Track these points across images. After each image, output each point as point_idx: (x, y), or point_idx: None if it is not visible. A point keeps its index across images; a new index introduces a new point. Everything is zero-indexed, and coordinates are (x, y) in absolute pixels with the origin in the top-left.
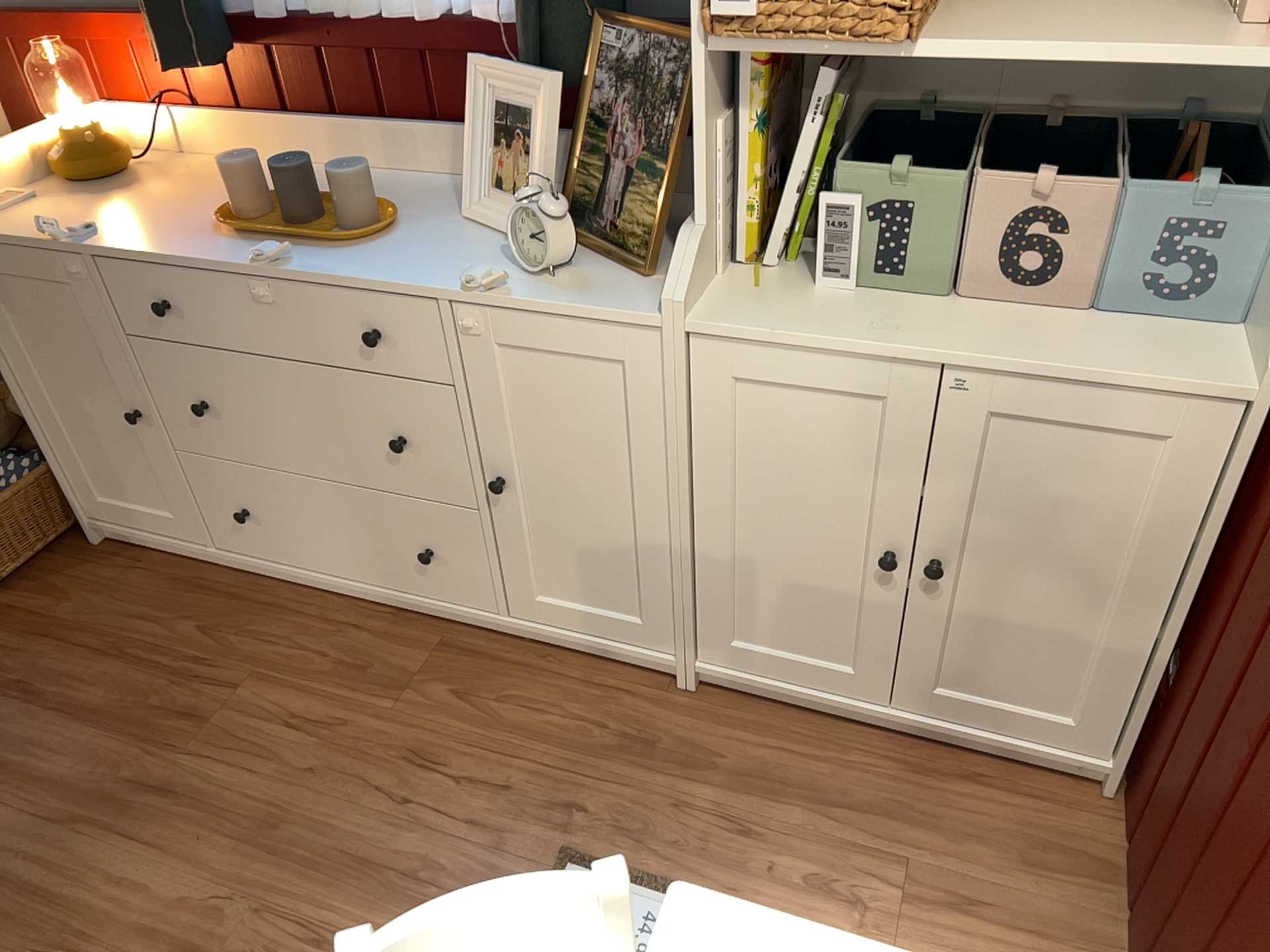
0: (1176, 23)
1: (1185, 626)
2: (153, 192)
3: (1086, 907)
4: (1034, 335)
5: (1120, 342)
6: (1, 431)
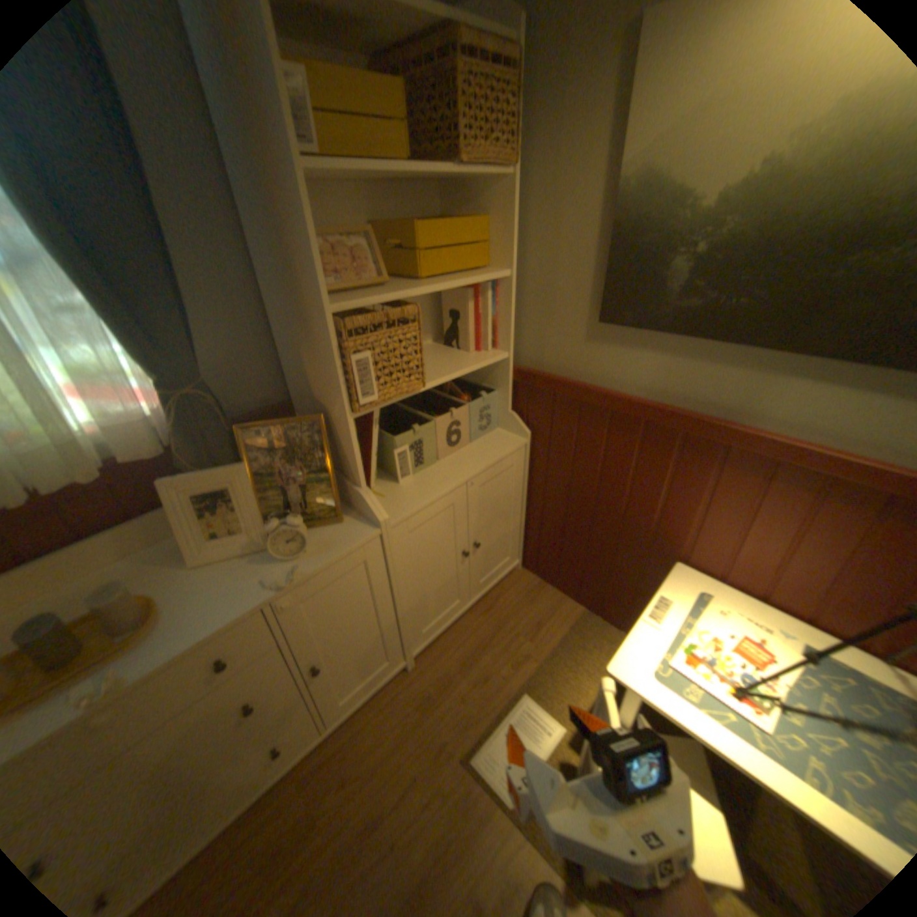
0: (447, 353)
1: (527, 508)
2: None
3: (552, 597)
4: (471, 456)
5: (487, 446)
6: None
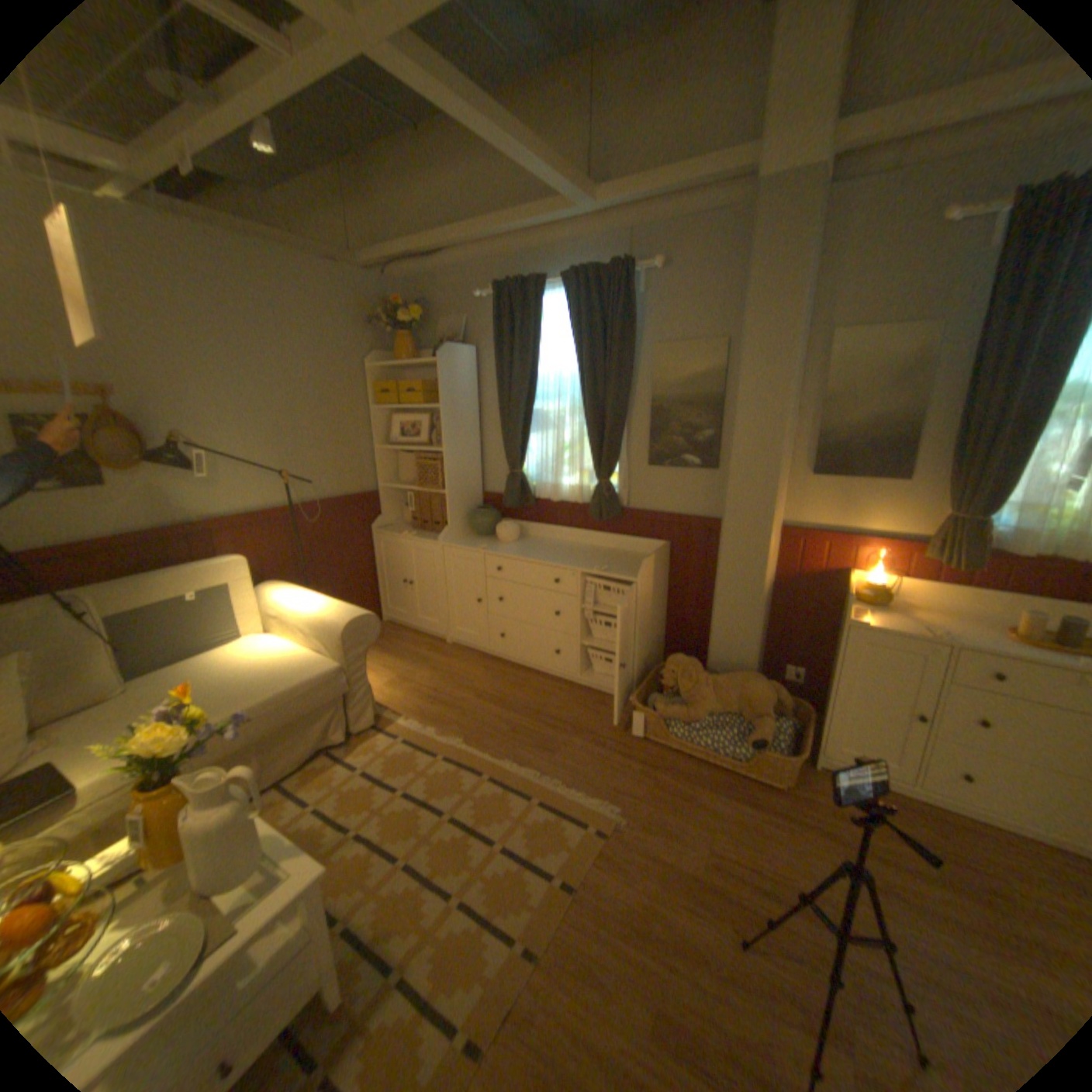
0: None
1: None
2: (914, 612)
3: None
4: None
5: None
6: (774, 704)
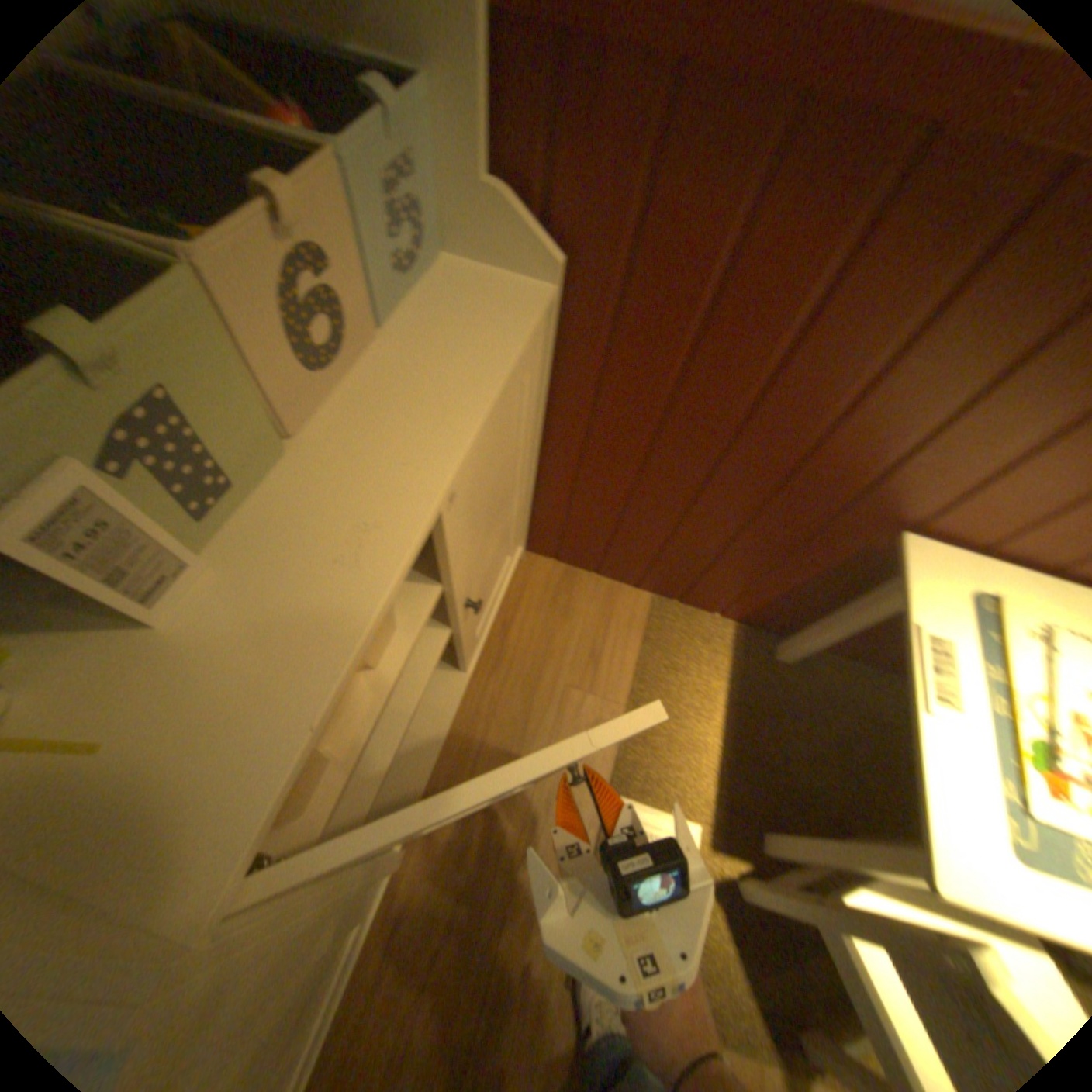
0: None
1: (544, 458)
2: None
3: (596, 591)
4: (414, 386)
5: (450, 328)
6: None
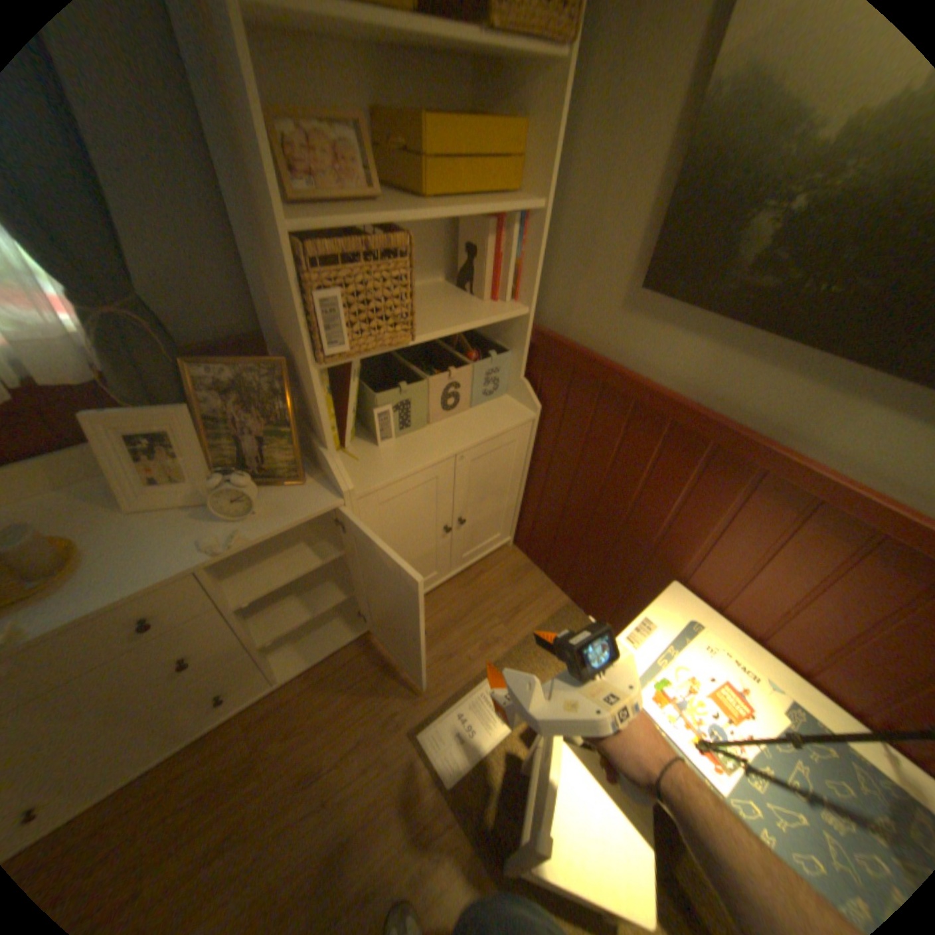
0: (458, 299)
1: (527, 488)
2: None
3: (538, 582)
4: (468, 426)
5: (490, 415)
6: None
